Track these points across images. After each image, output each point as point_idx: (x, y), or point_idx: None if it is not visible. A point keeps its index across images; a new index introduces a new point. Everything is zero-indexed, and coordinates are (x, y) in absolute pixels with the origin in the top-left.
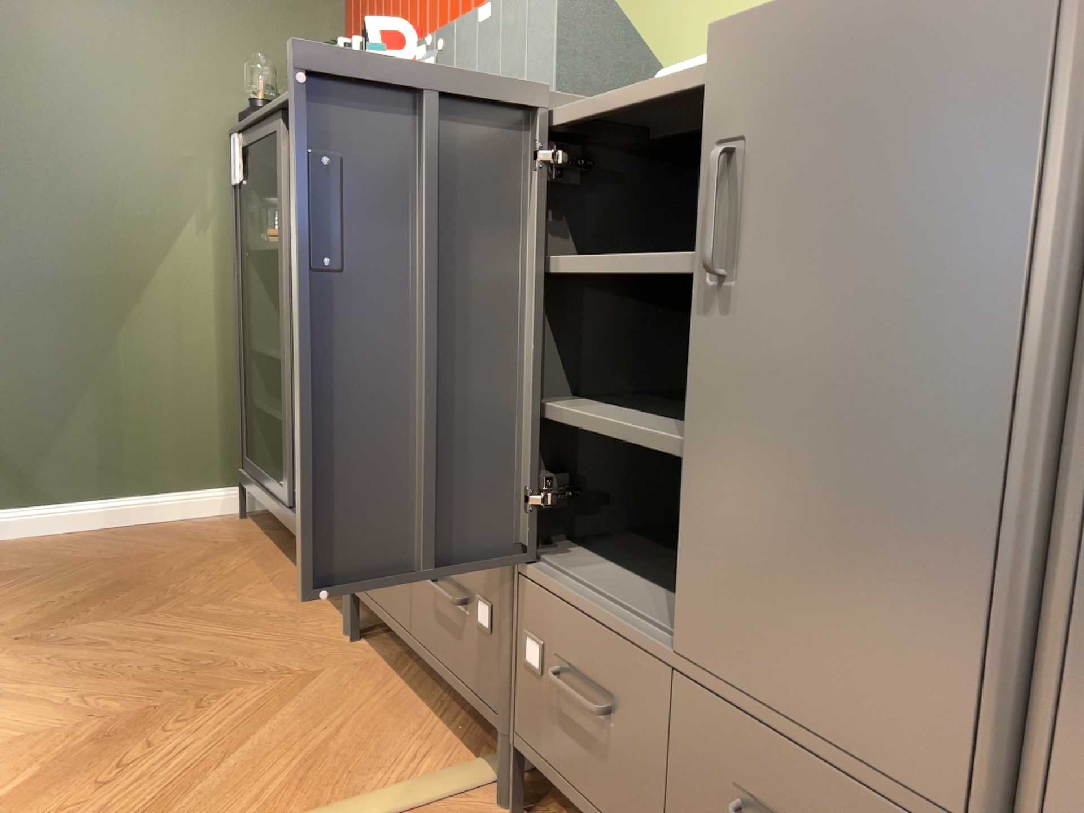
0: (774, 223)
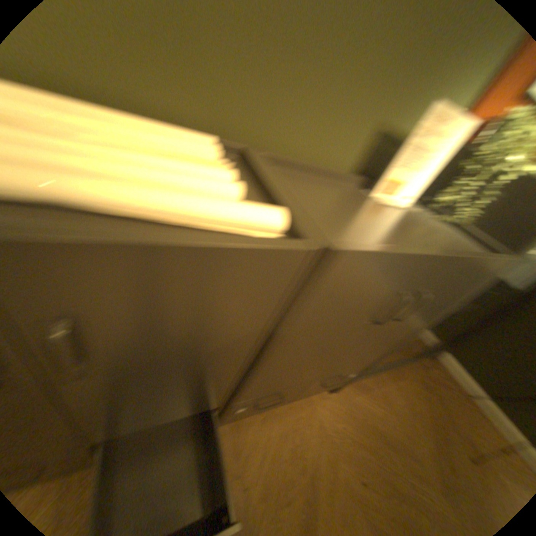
0: (129, 344)
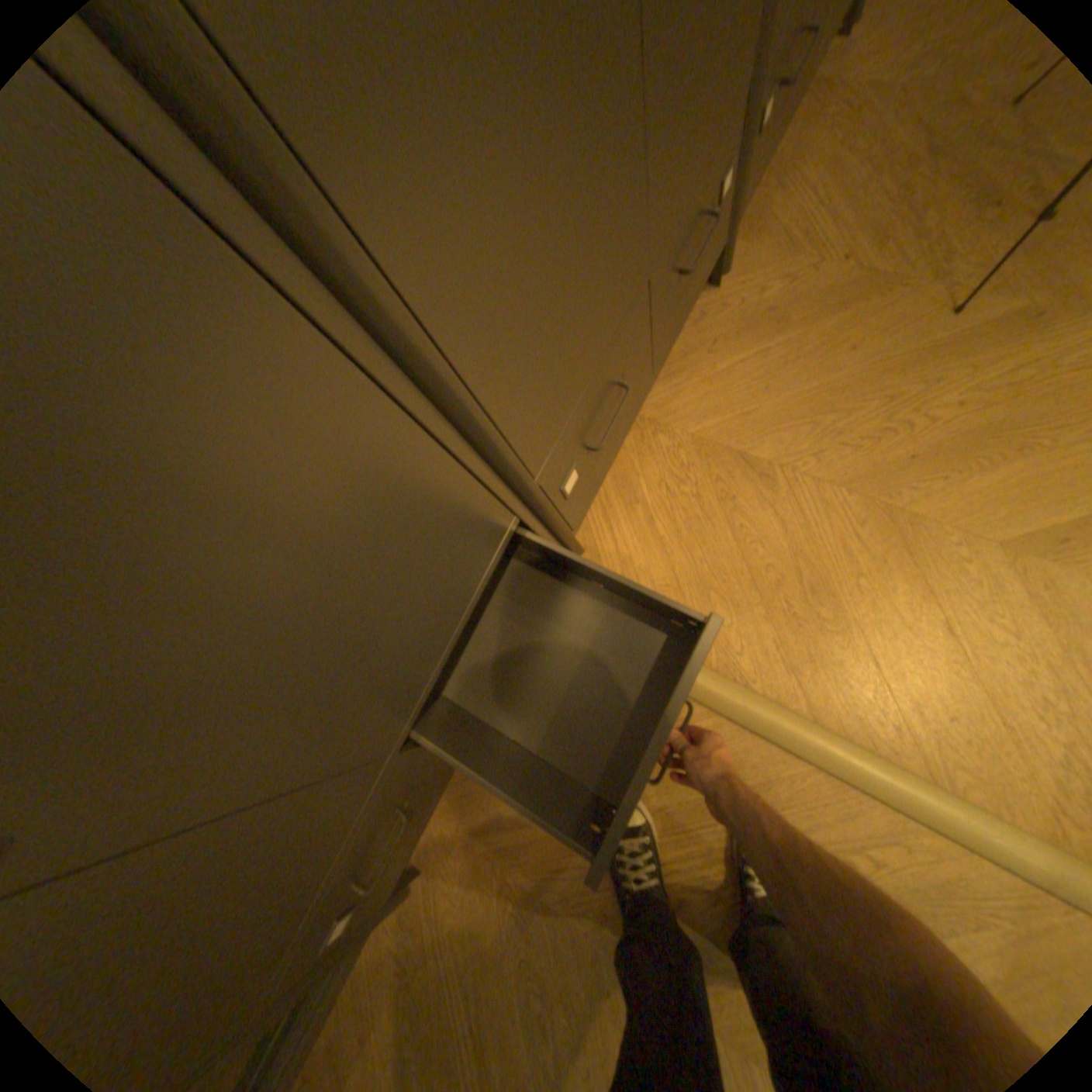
0: None
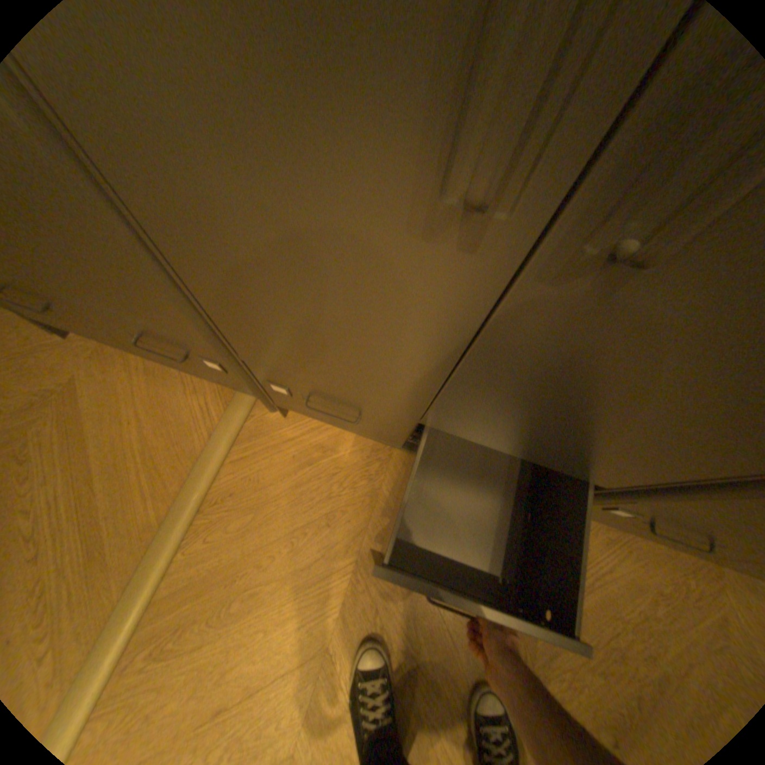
0: None
